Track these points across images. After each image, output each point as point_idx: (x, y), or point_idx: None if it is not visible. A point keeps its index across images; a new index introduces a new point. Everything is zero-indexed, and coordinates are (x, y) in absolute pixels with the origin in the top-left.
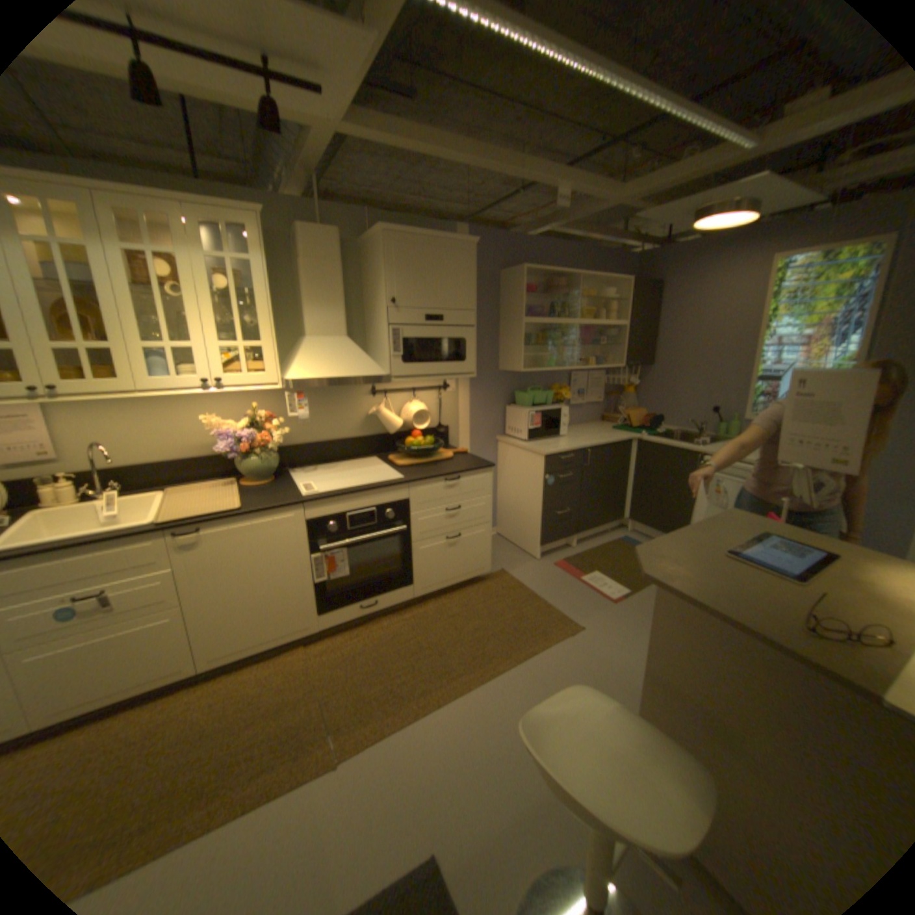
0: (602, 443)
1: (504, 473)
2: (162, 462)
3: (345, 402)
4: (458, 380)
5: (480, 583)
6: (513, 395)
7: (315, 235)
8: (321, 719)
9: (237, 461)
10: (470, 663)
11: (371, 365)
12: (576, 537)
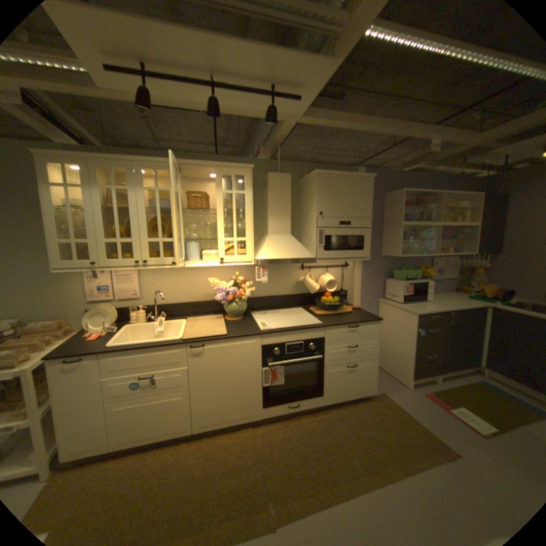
0: (464, 309)
1: (384, 324)
2: (187, 303)
3: (285, 273)
4: (355, 261)
5: (369, 402)
6: (391, 271)
7: (278, 179)
8: (264, 487)
9: (225, 305)
10: (369, 467)
11: (305, 252)
12: (442, 377)
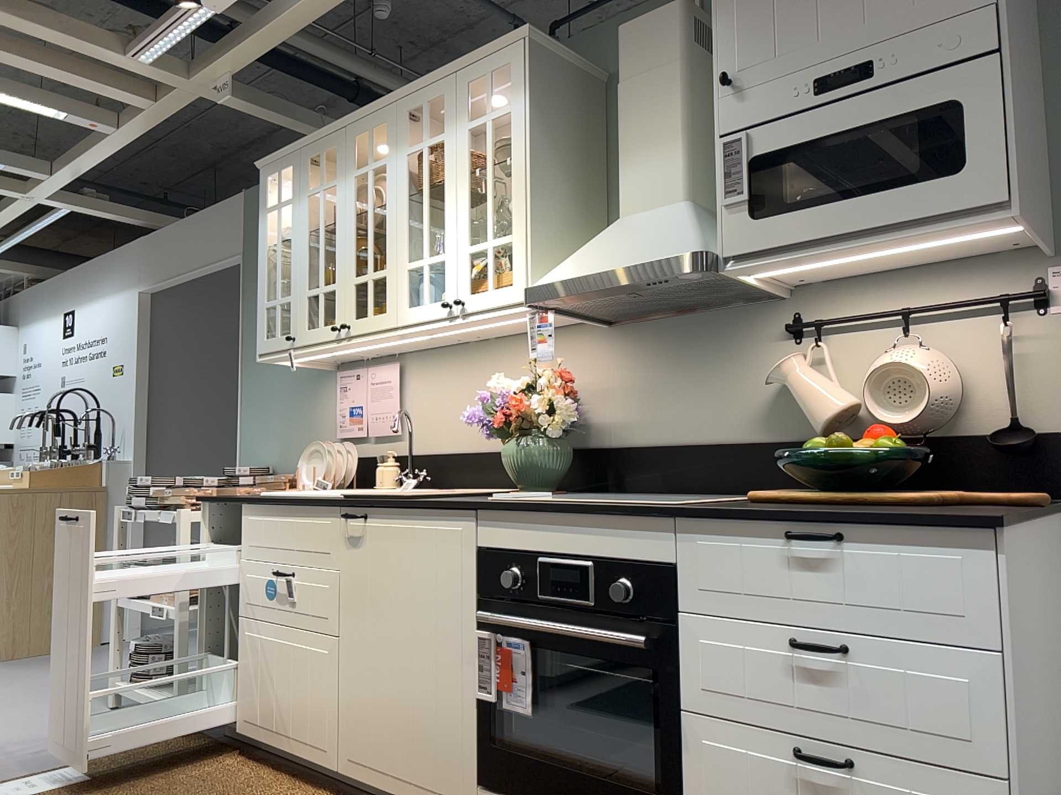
0: None
1: None
2: (472, 453)
3: (729, 356)
4: None
5: None
6: None
7: (640, 35)
8: None
9: (502, 449)
10: None
11: (680, 239)
12: None
